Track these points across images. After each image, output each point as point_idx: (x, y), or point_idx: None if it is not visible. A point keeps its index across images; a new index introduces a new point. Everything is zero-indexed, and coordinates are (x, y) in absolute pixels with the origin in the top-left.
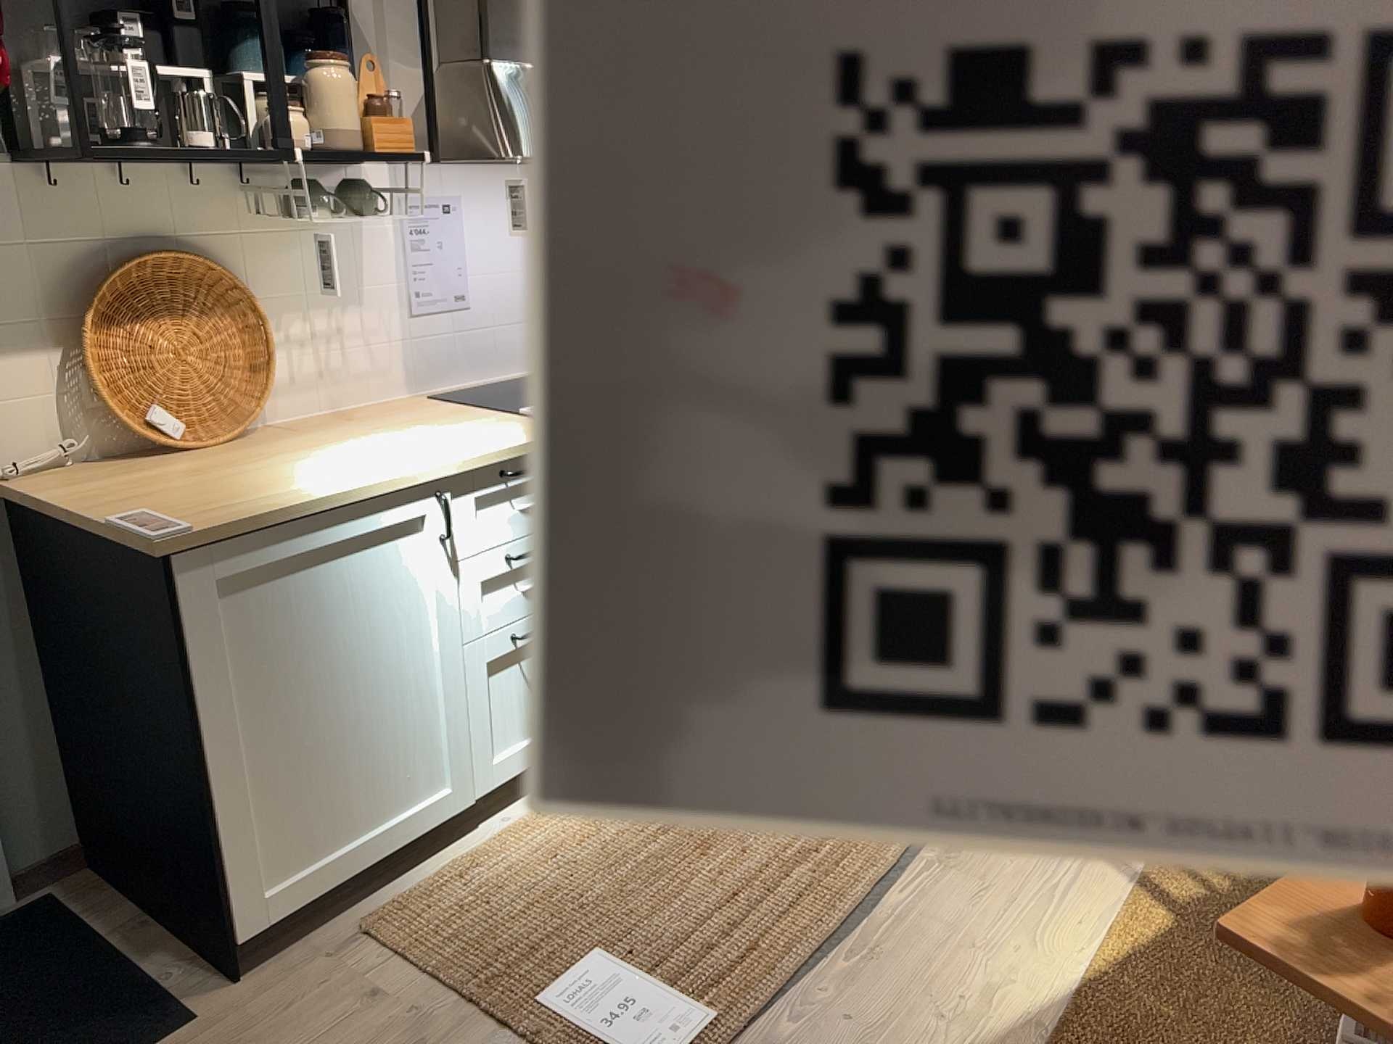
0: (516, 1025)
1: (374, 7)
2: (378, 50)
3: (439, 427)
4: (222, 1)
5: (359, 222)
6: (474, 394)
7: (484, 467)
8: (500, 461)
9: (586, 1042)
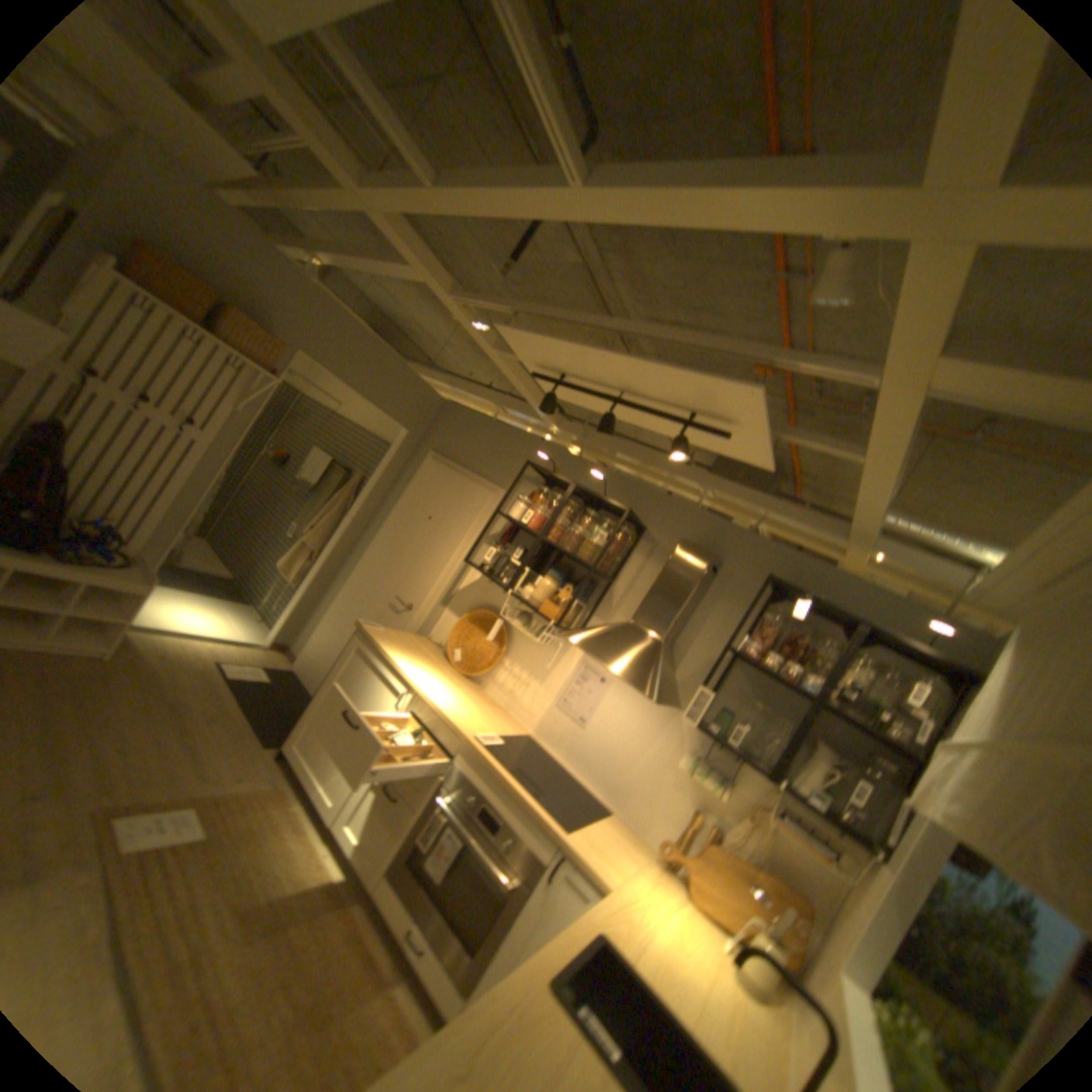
0: (186, 800)
1: (624, 592)
2: (615, 607)
3: (476, 714)
4: (569, 565)
5: (562, 656)
6: (557, 767)
7: (425, 704)
8: (431, 709)
9: (156, 811)
